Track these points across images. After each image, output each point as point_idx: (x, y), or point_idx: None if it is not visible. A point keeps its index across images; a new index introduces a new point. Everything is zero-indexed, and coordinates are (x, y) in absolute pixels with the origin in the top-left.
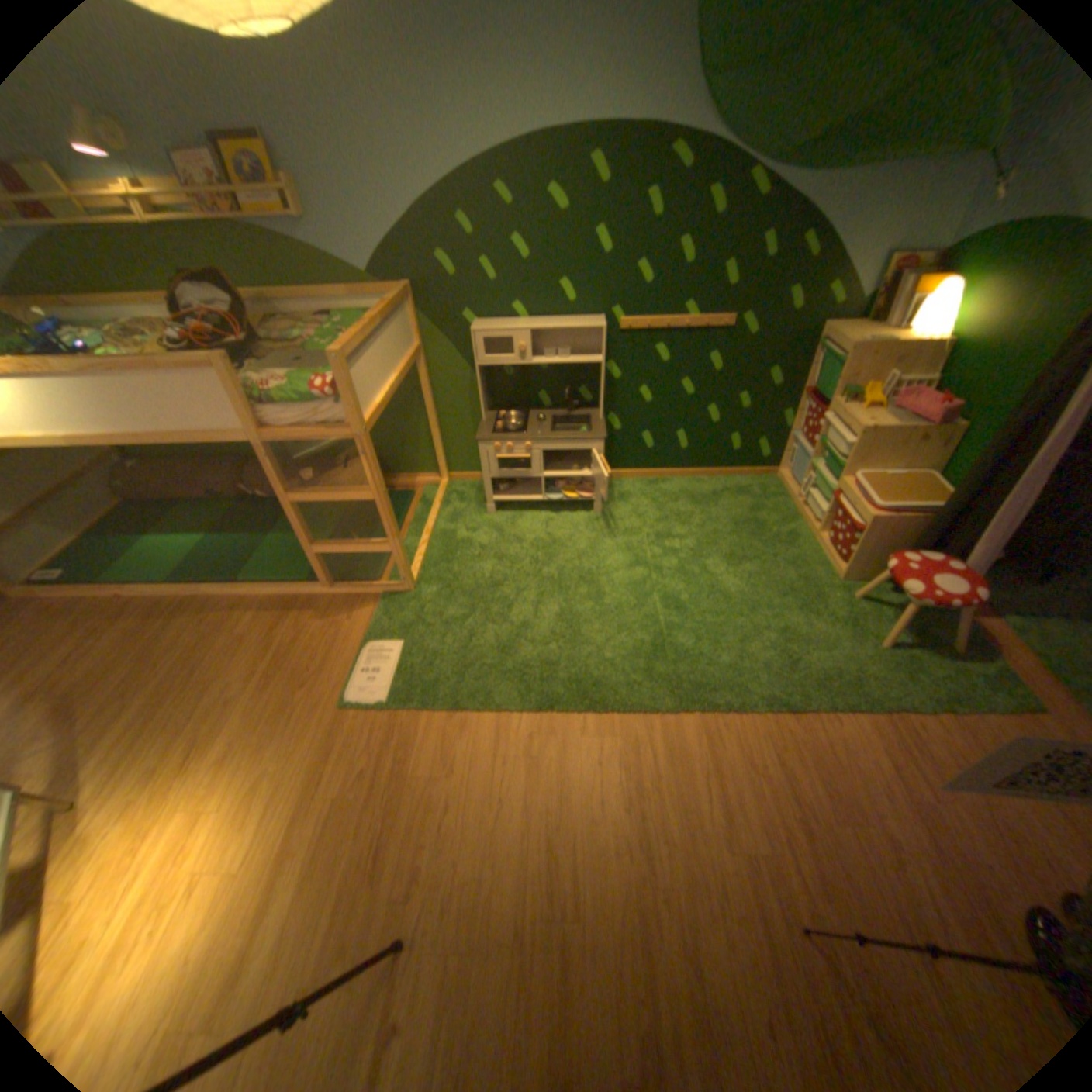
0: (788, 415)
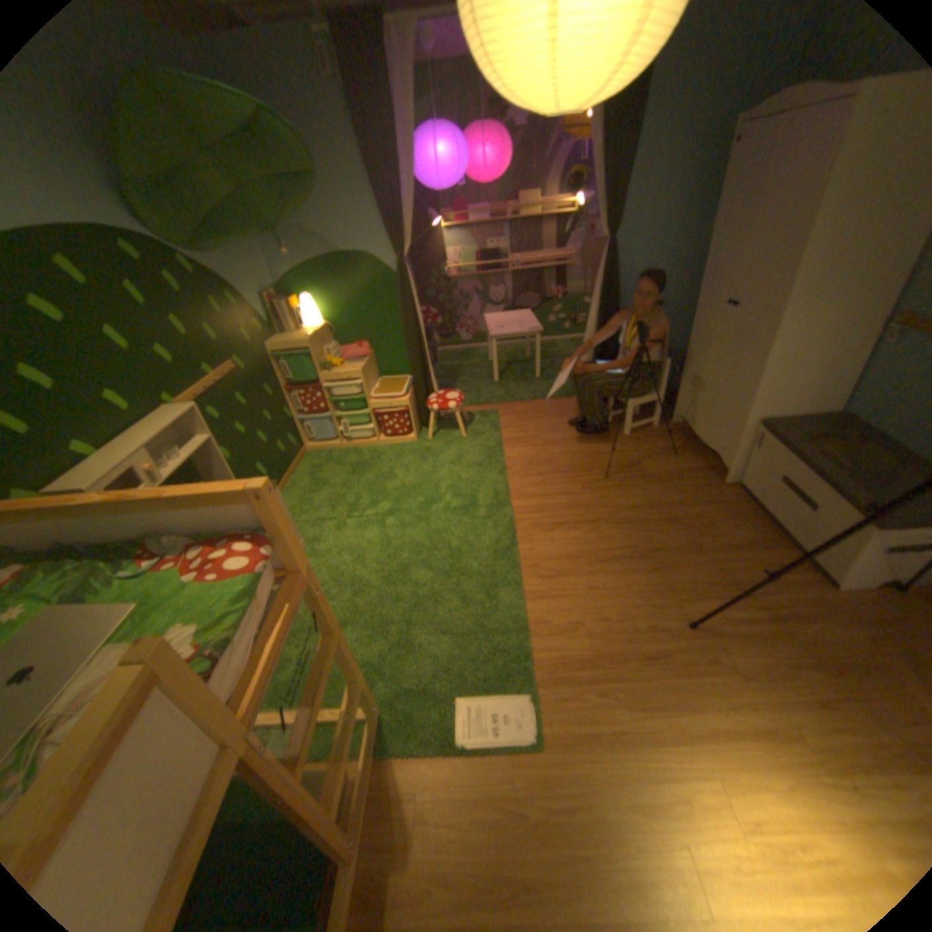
0: (285, 410)
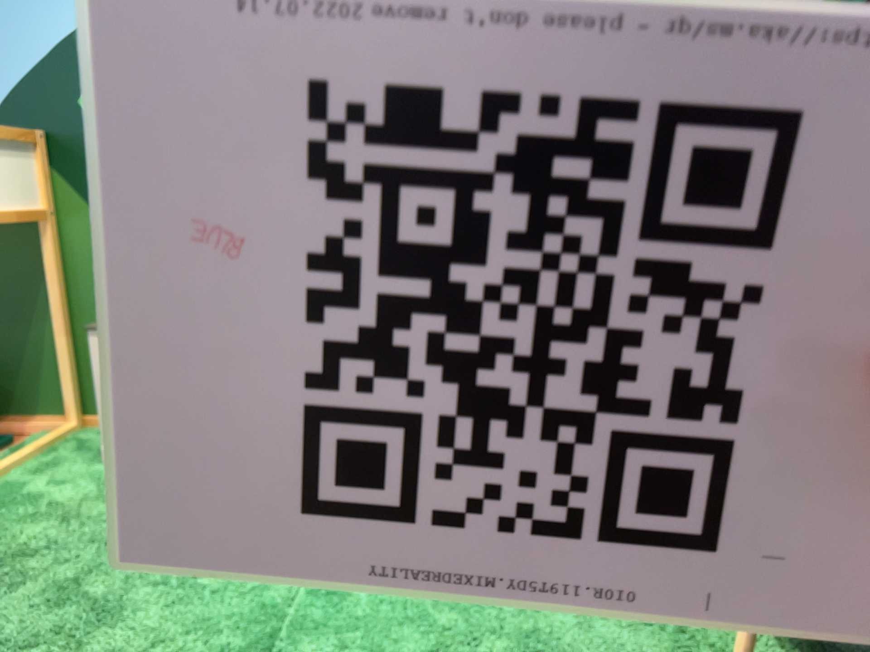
0: None
